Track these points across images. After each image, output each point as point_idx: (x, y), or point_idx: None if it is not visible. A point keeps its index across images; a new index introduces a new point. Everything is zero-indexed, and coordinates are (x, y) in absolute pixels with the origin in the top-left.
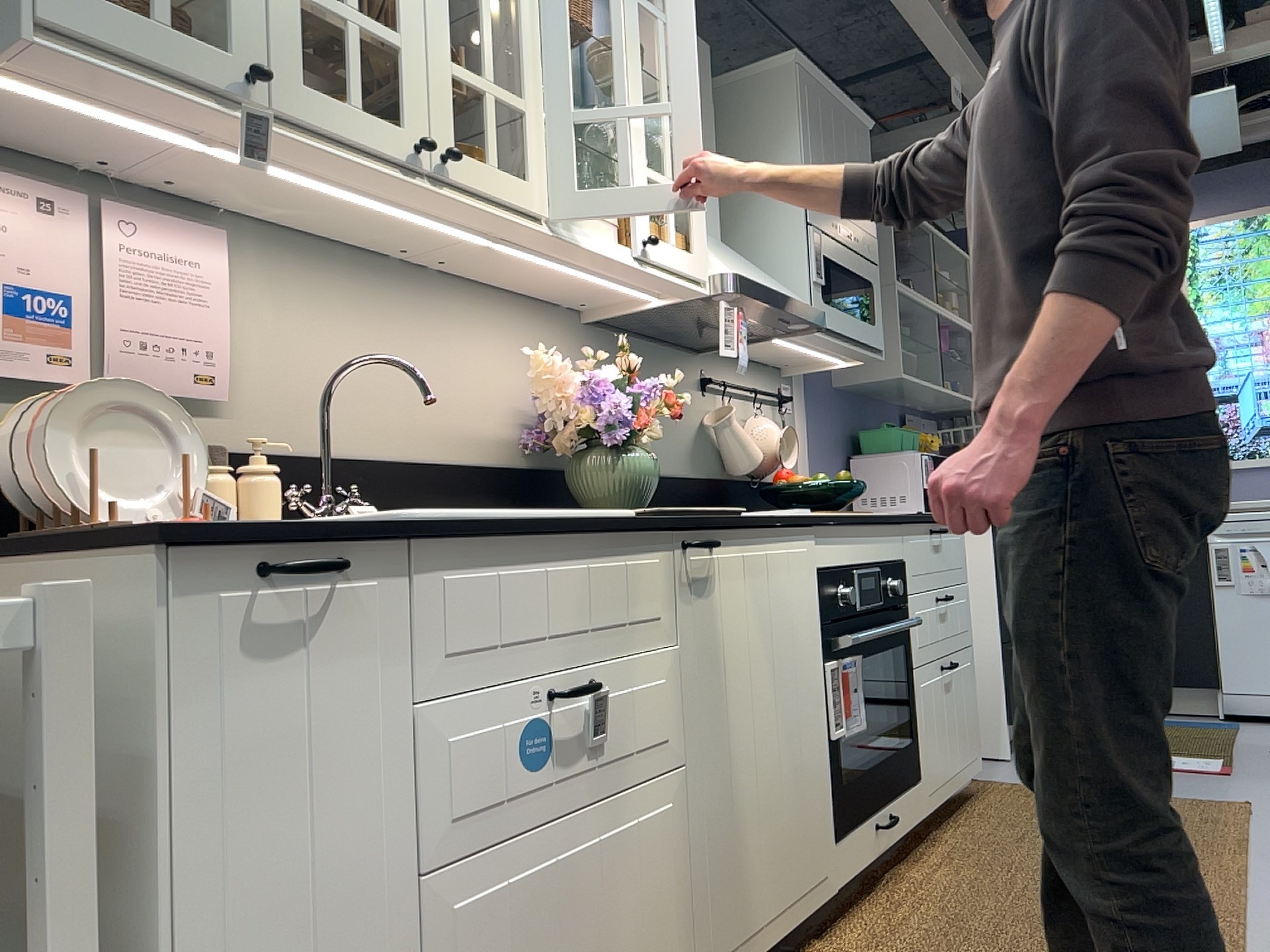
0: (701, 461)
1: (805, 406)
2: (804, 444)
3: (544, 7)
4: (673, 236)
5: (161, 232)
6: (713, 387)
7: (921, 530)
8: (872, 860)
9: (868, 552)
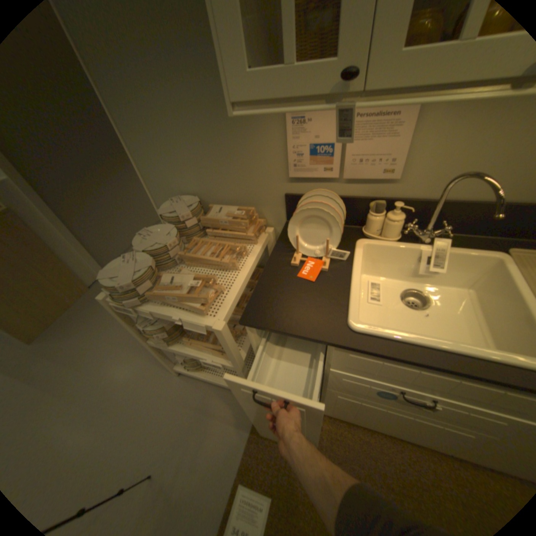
0: None
1: None
2: None
3: None
4: None
5: None
6: None
7: None
8: None
9: None
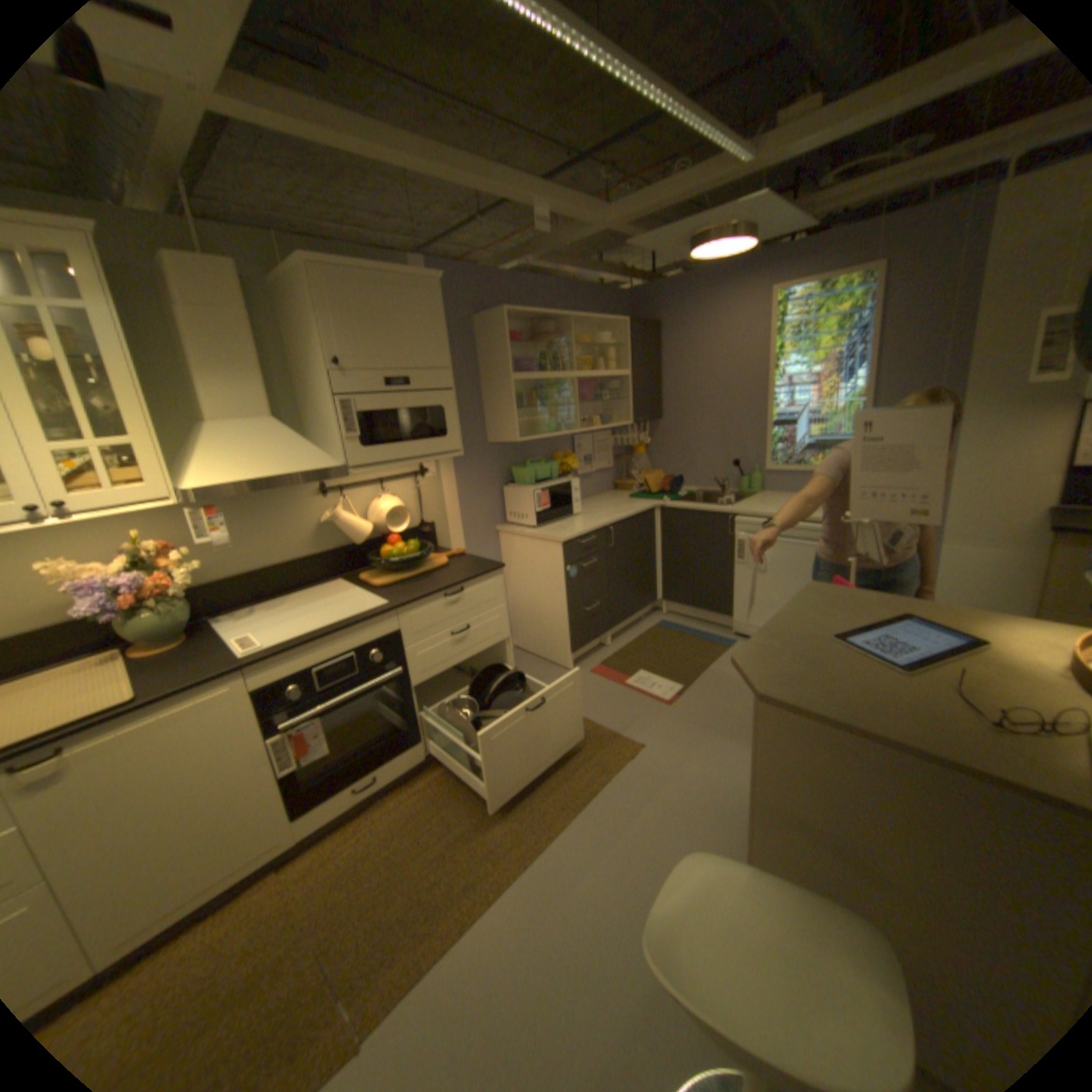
0: (323, 541)
1: (449, 467)
2: (448, 492)
3: None
4: (106, 482)
5: None
6: (333, 489)
7: (425, 601)
8: (347, 809)
9: (336, 649)
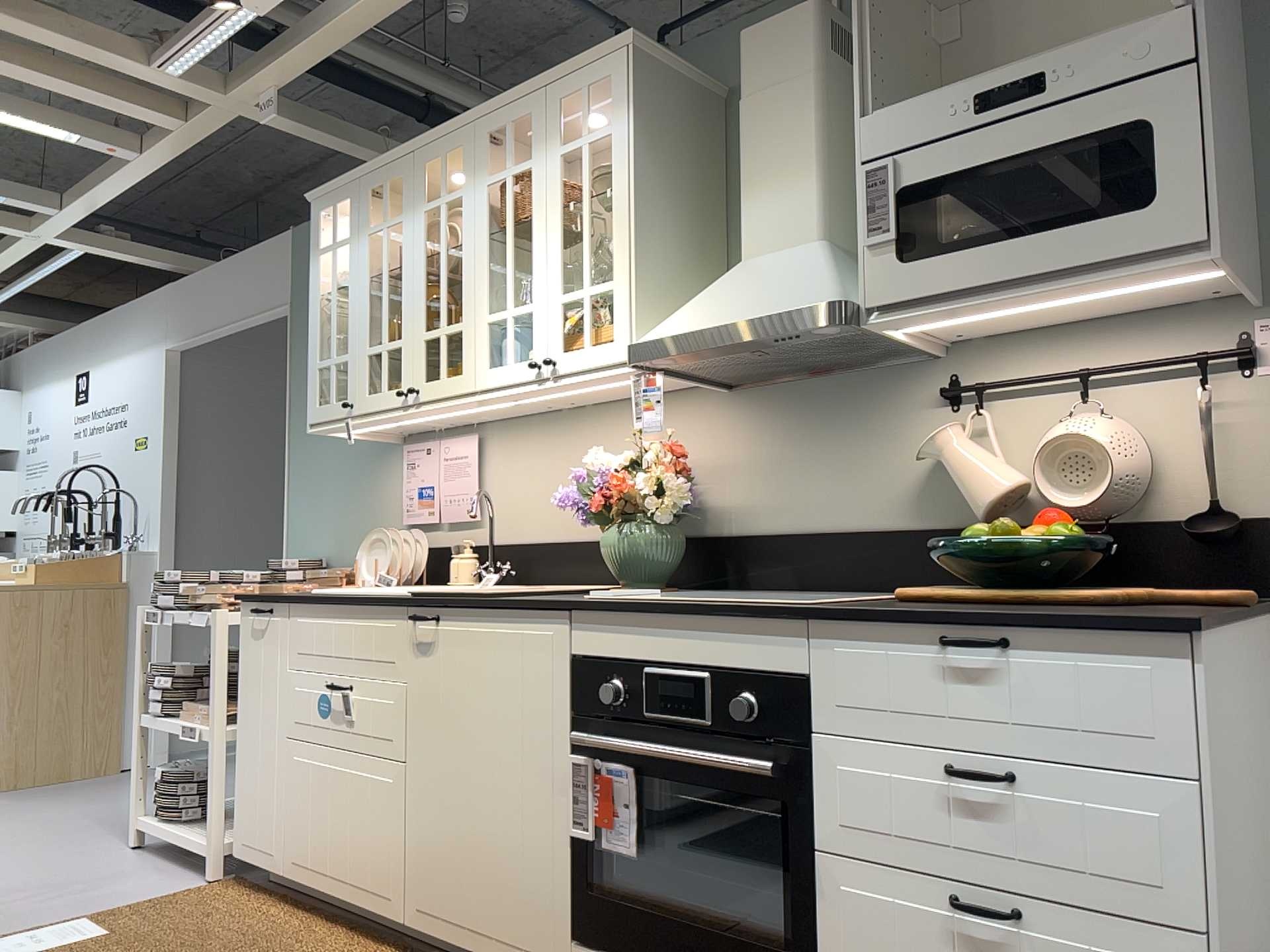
0: (932, 505)
1: None
2: None
3: (477, 244)
4: (584, 338)
5: (454, 445)
6: (973, 394)
7: (883, 634)
8: None
9: (684, 651)
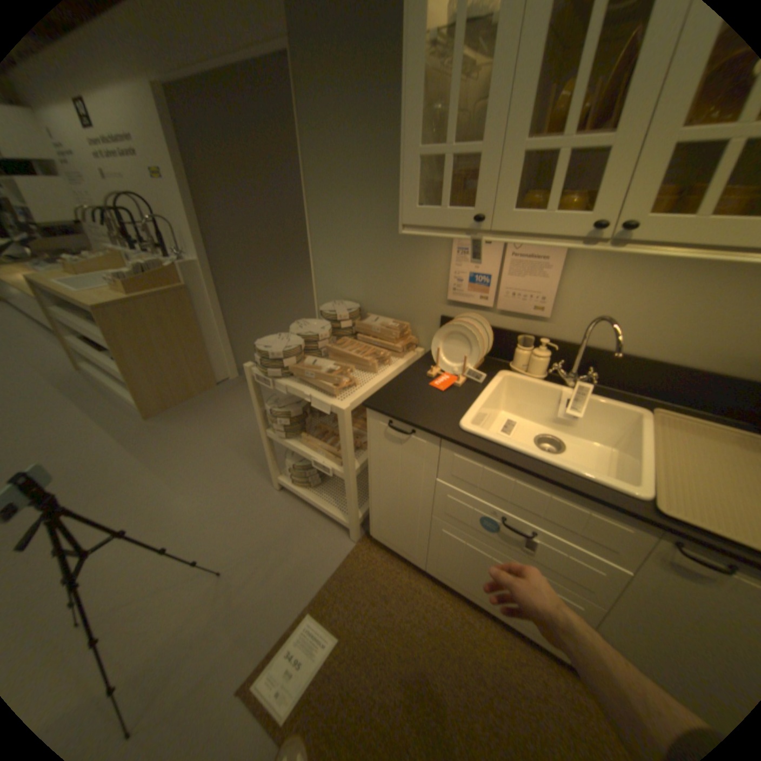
0: None
1: None
2: None
3: None
4: None
5: (533, 245)
6: None
7: None
8: None
9: None
